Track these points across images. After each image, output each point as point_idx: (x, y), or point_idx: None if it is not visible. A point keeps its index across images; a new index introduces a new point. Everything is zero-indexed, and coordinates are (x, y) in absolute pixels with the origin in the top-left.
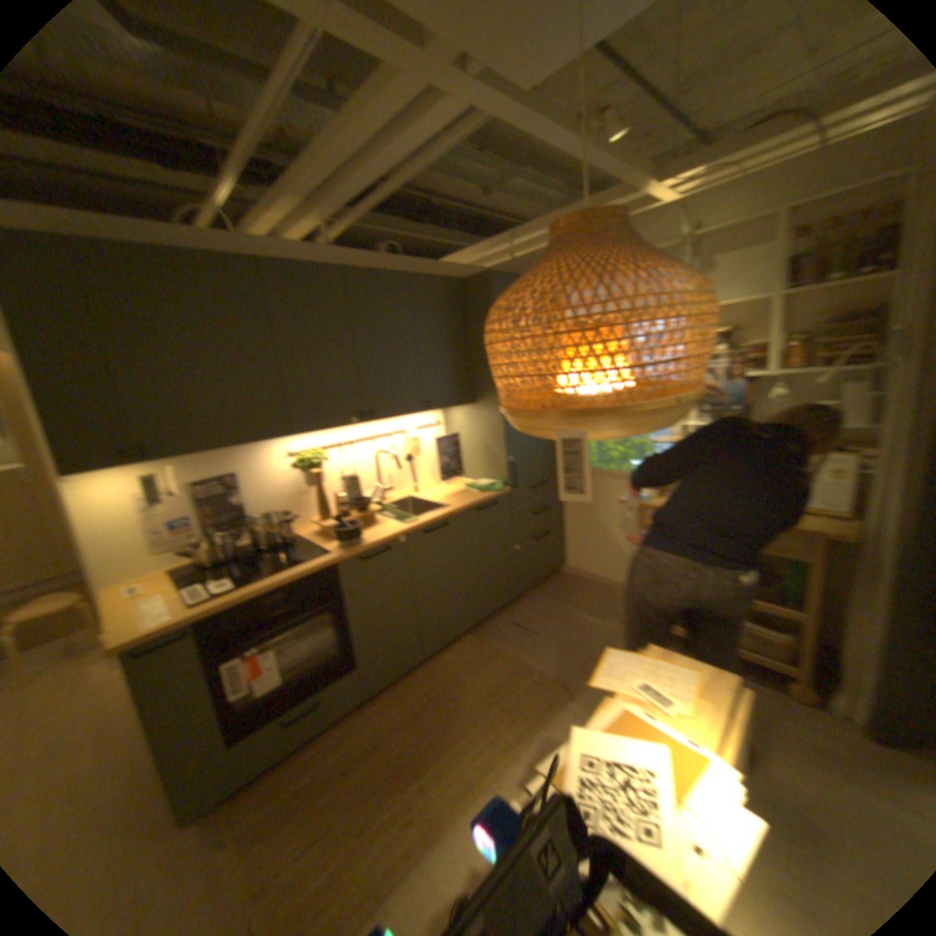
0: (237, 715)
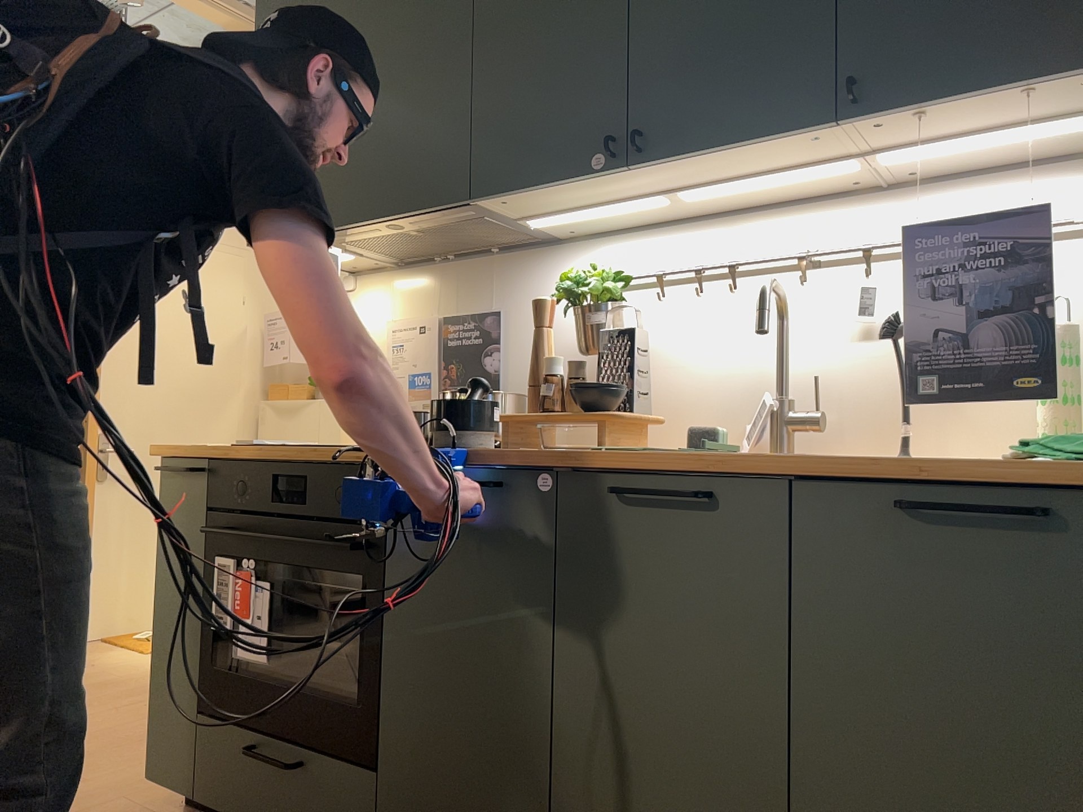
0: (235, 667)
